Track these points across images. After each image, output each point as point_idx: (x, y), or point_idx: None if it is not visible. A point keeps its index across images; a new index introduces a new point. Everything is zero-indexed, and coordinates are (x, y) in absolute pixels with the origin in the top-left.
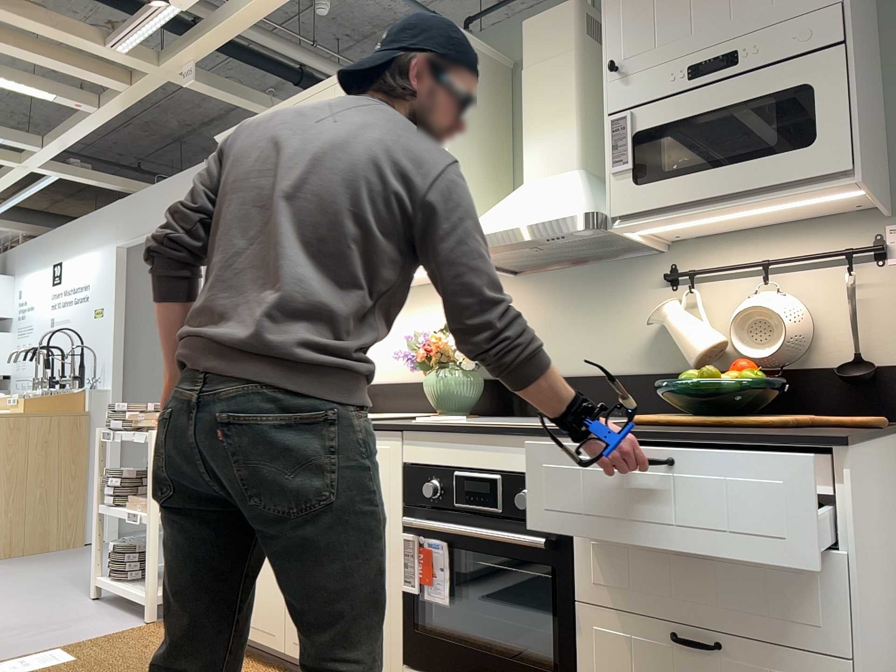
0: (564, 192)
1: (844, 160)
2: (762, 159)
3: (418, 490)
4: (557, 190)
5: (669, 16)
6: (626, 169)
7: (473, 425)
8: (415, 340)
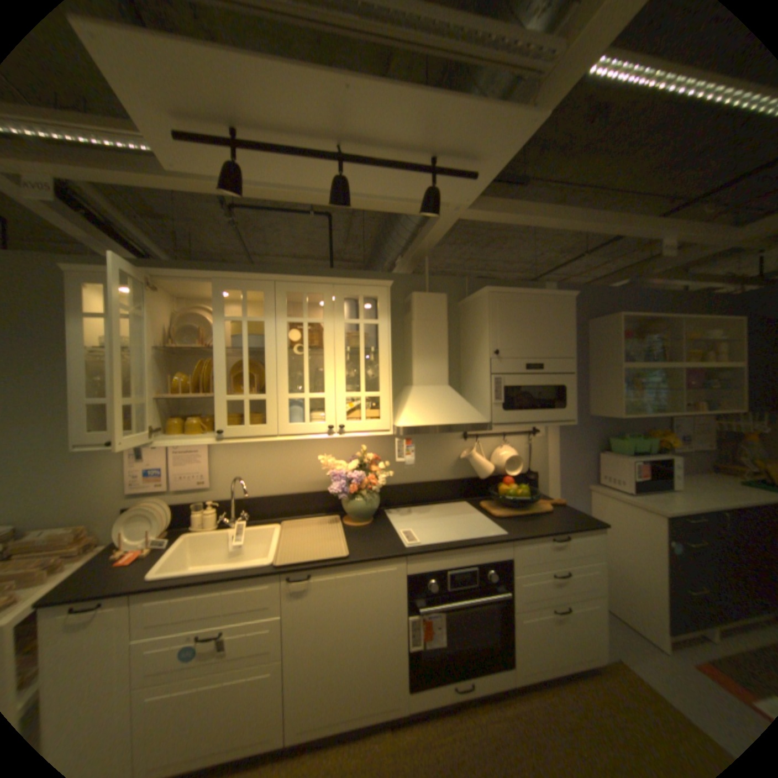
0: (458, 402)
1: (575, 417)
2: (551, 411)
3: (421, 588)
4: (452, 400)
5: (521, 338)
6: (501, 403)
7: (450, 541)
8: (336, 475)
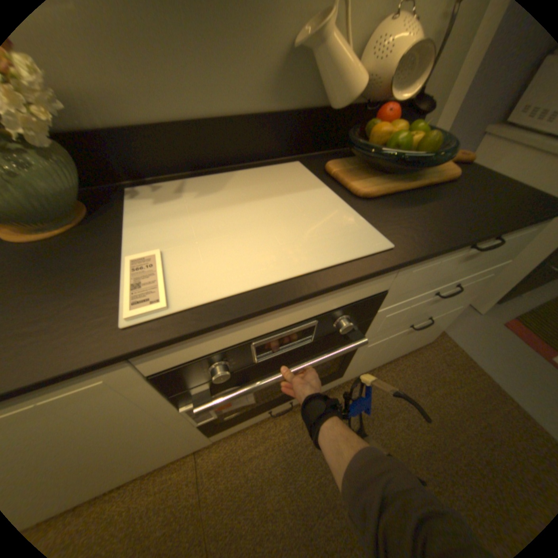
0: None
1: None
2: None
3: (191, 377)
4: None
5: None
6: None
7: (253, 283)
8: None
